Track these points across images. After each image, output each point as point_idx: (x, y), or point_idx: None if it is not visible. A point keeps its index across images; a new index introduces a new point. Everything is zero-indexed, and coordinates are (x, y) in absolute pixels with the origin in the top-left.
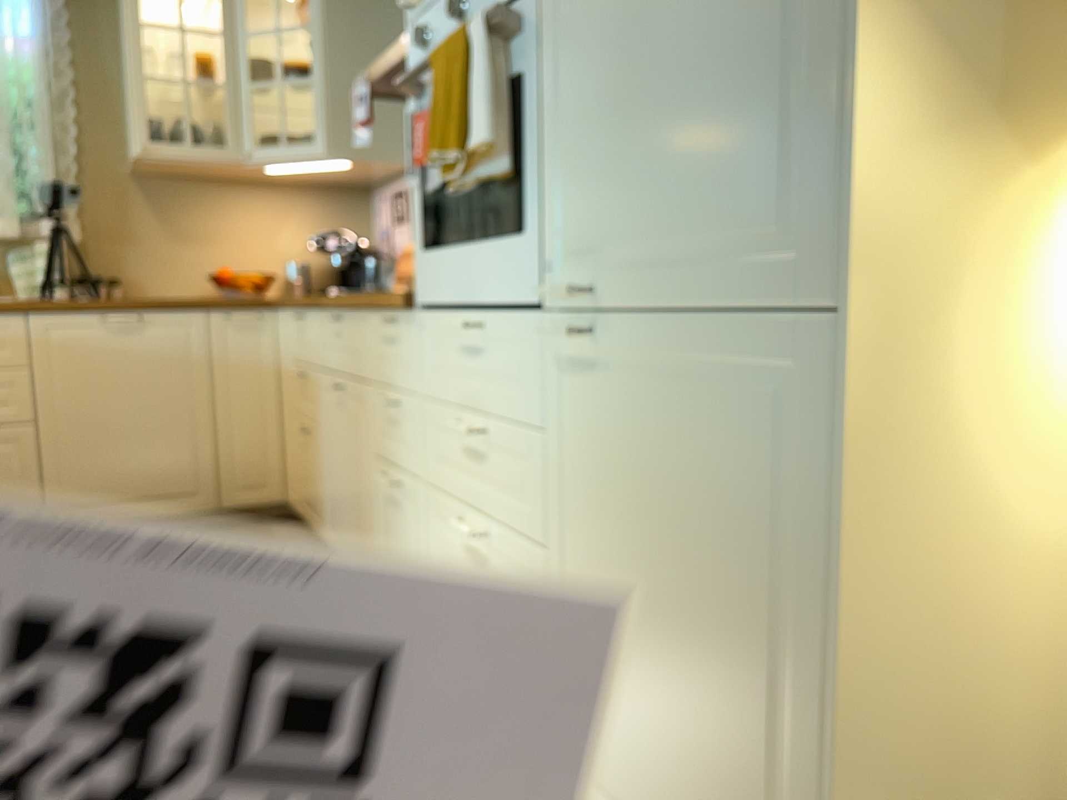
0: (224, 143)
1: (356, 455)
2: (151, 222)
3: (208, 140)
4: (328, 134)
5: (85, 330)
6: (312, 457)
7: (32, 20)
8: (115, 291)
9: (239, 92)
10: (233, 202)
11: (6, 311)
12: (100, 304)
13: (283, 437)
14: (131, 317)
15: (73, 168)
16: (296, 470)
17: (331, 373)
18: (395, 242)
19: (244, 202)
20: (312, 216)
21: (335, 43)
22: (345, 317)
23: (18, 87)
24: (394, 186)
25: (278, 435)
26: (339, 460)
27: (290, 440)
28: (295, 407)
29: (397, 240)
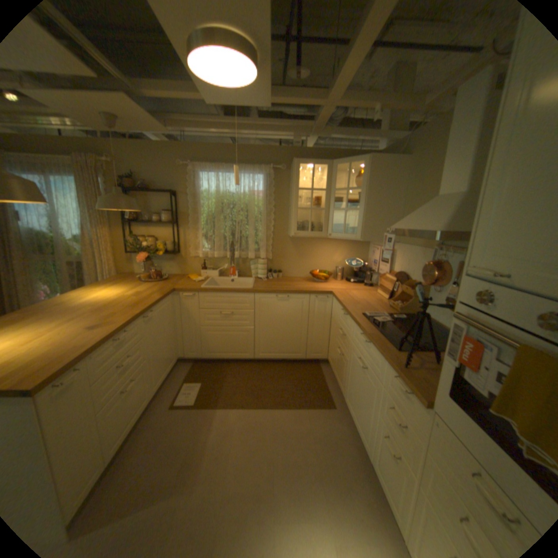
0: (321, 230)
1: (369, 401)
2: (293, 251)
3: (316, 229)
4: (362, 232)
5: (271, 299)
6: (343, 365)
7: (264, 187)
8: (280, 275)
9: (329, 211)
10: (320, 244)
11: (249, 293)
12: (276, 292)
13: (329, 339)
14: (285, 297)
15: (271, 236)
16: (334, 357)
17: (359, 351)
18: (380, 268)
19: (323, 244)
20: (347, 249)
21: (370, 195)
22: (372, 345)
23: (258, 210)
24: (383, 248)
25: (327, 338)
26: (357, 387)
27: (332, 344)
28: (337, 337)
29: (381, 268)
